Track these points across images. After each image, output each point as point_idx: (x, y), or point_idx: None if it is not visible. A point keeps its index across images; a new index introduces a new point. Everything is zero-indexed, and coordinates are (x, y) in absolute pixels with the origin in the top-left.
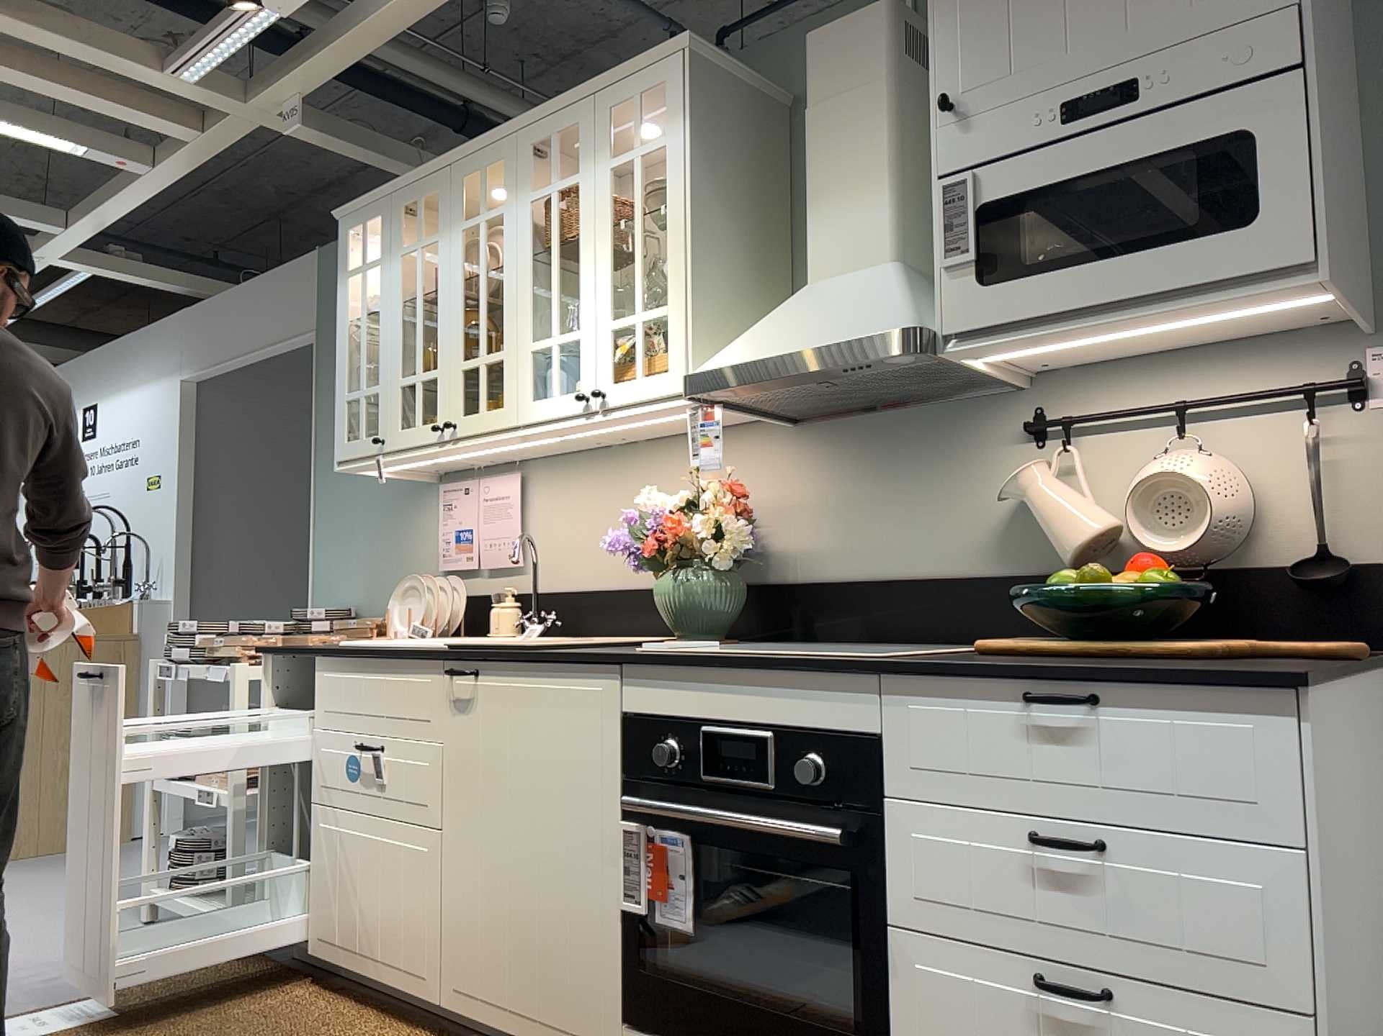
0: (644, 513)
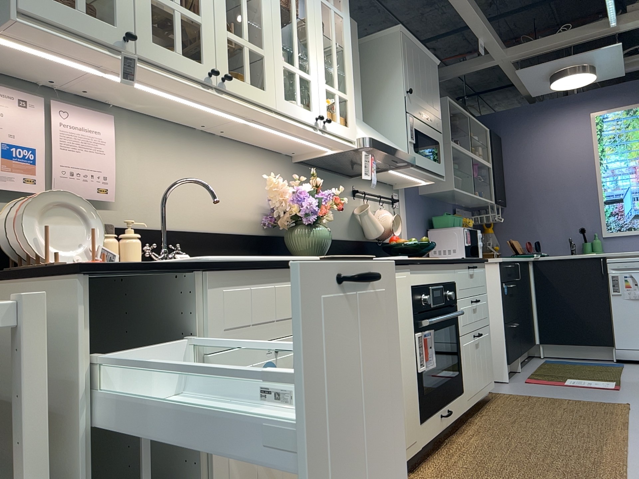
0: (302, 190)
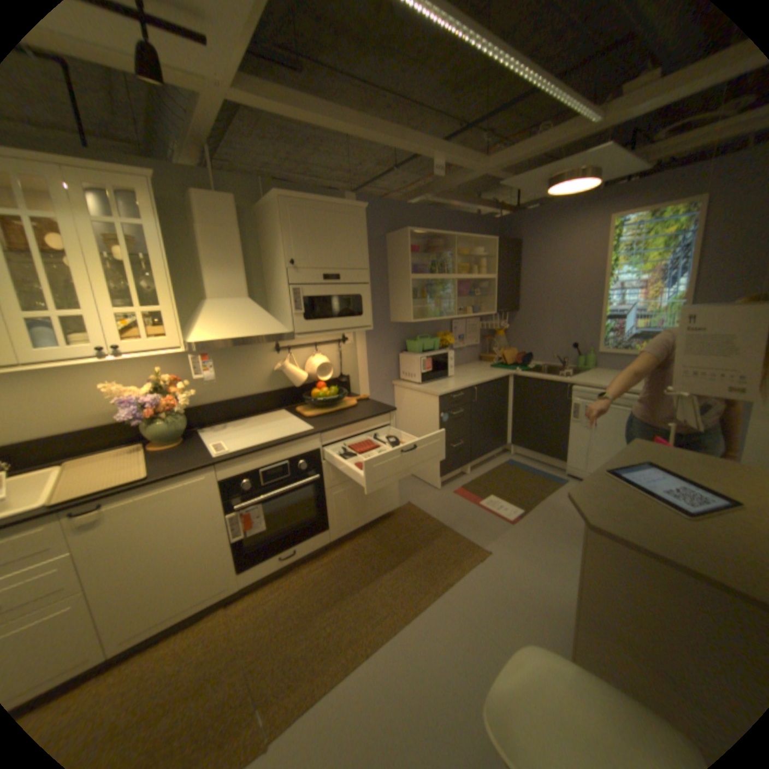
0: (130, 397)
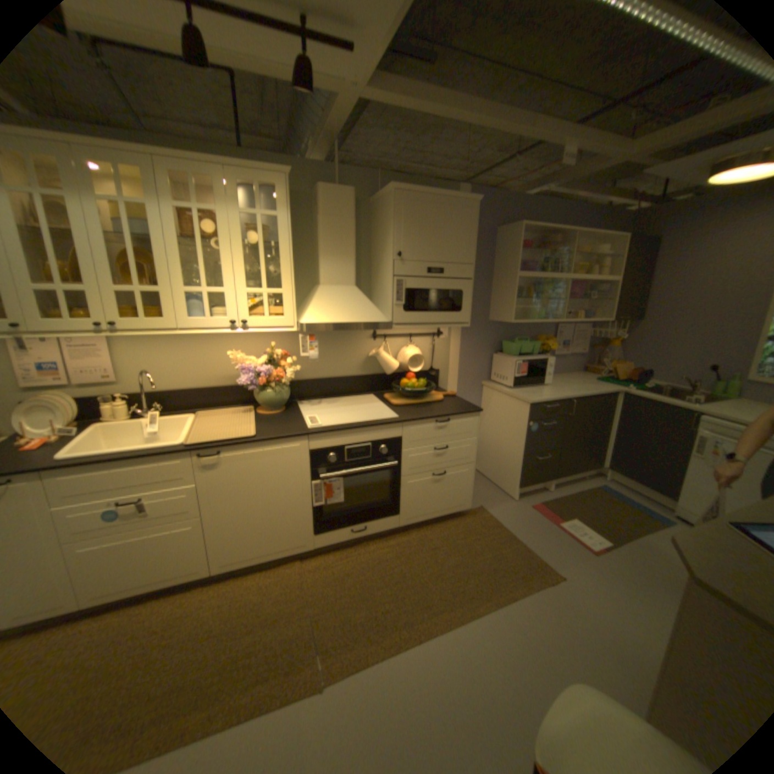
0: (250, 366)
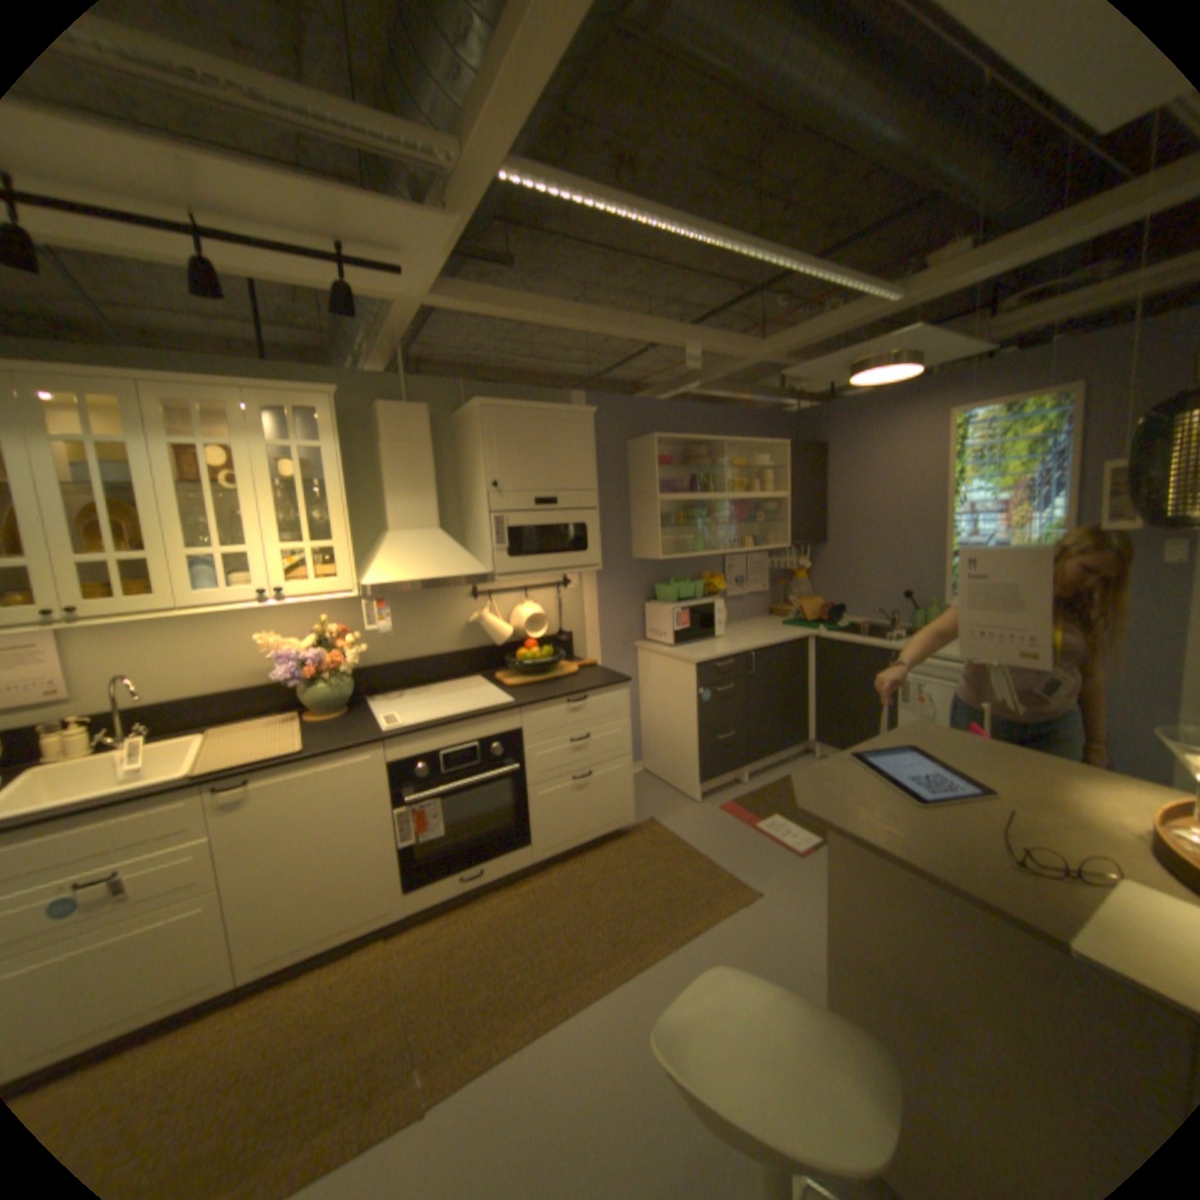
0: (290, 652)
